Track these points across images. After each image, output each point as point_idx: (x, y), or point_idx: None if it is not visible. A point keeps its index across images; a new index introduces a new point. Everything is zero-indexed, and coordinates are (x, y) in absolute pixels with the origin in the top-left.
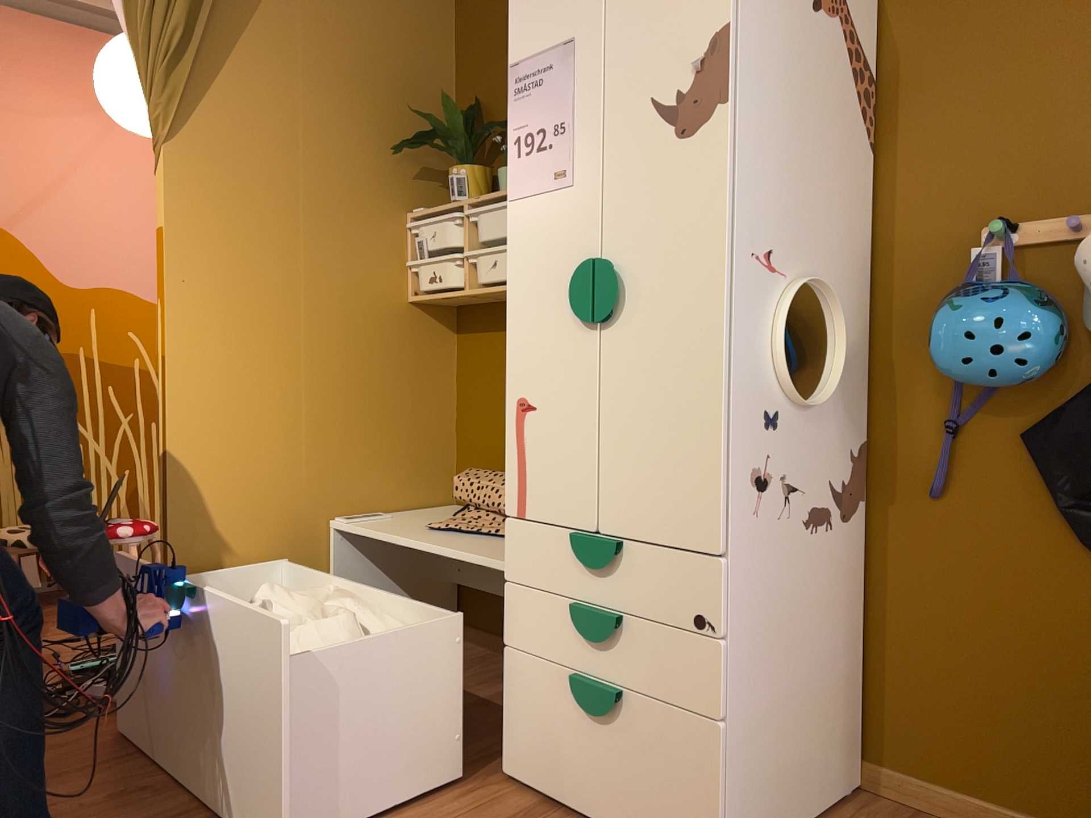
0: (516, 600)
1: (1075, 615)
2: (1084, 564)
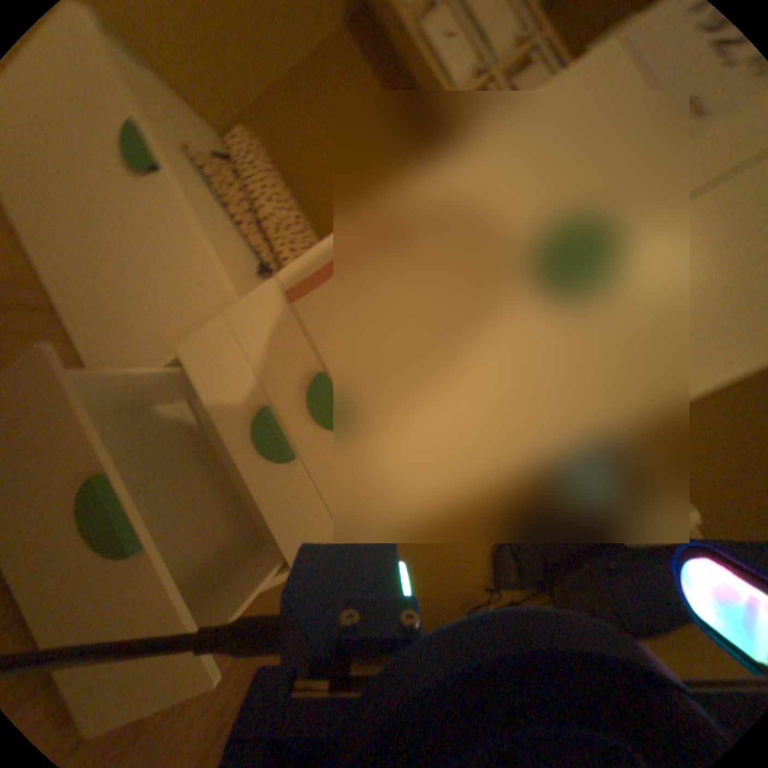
0: (221, 340)
1: (454, 565)
2: (480, 558)
